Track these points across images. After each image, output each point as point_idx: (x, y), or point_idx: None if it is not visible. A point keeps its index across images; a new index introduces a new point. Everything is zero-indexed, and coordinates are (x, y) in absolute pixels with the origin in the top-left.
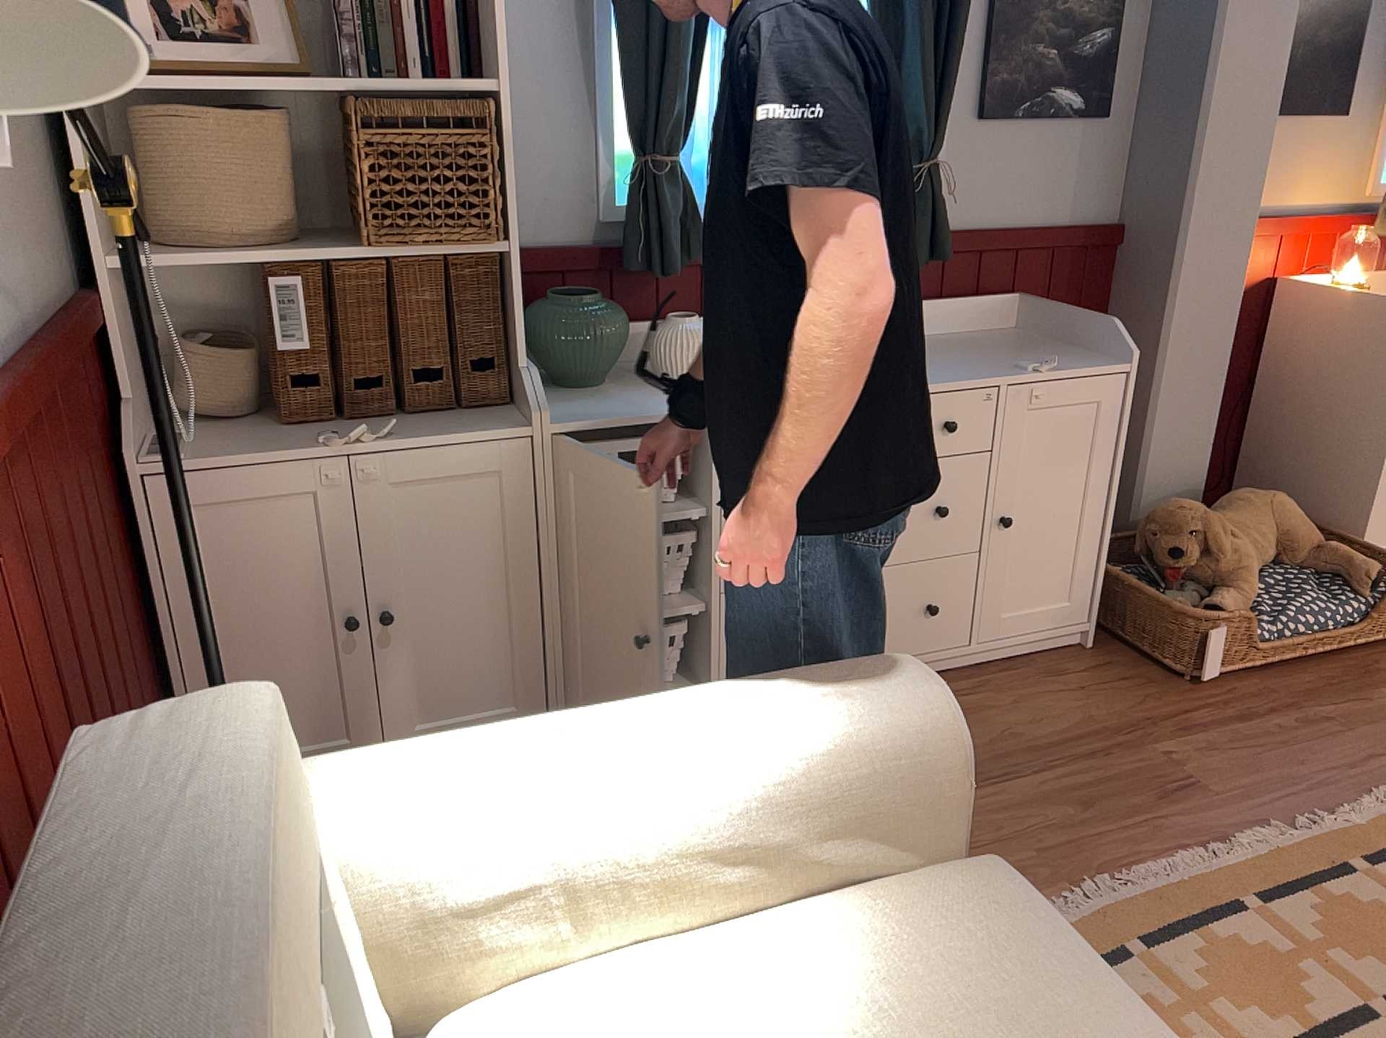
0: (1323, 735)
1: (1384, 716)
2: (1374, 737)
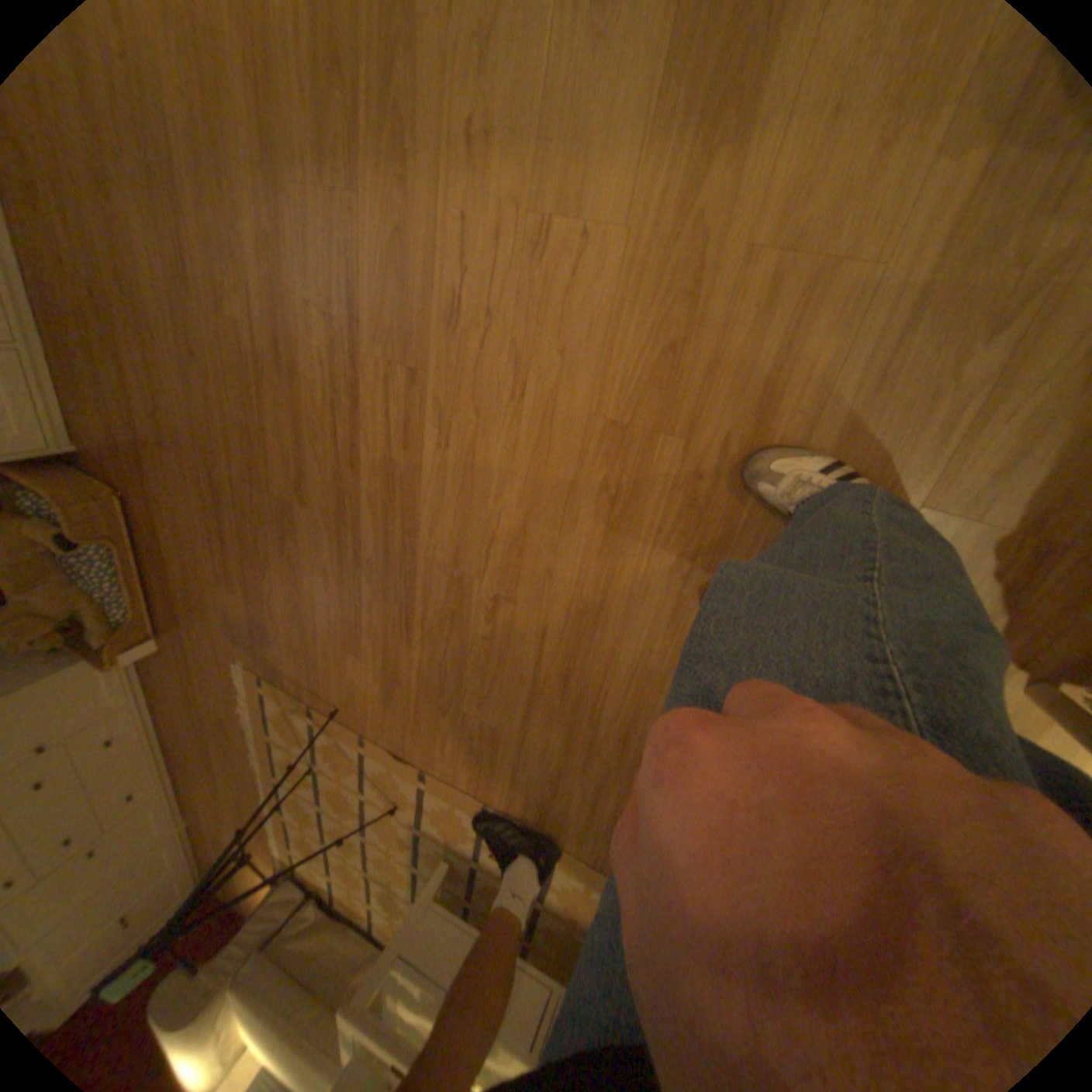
0: (189, 643)
1: (179, 601)
2: (193, 627)
